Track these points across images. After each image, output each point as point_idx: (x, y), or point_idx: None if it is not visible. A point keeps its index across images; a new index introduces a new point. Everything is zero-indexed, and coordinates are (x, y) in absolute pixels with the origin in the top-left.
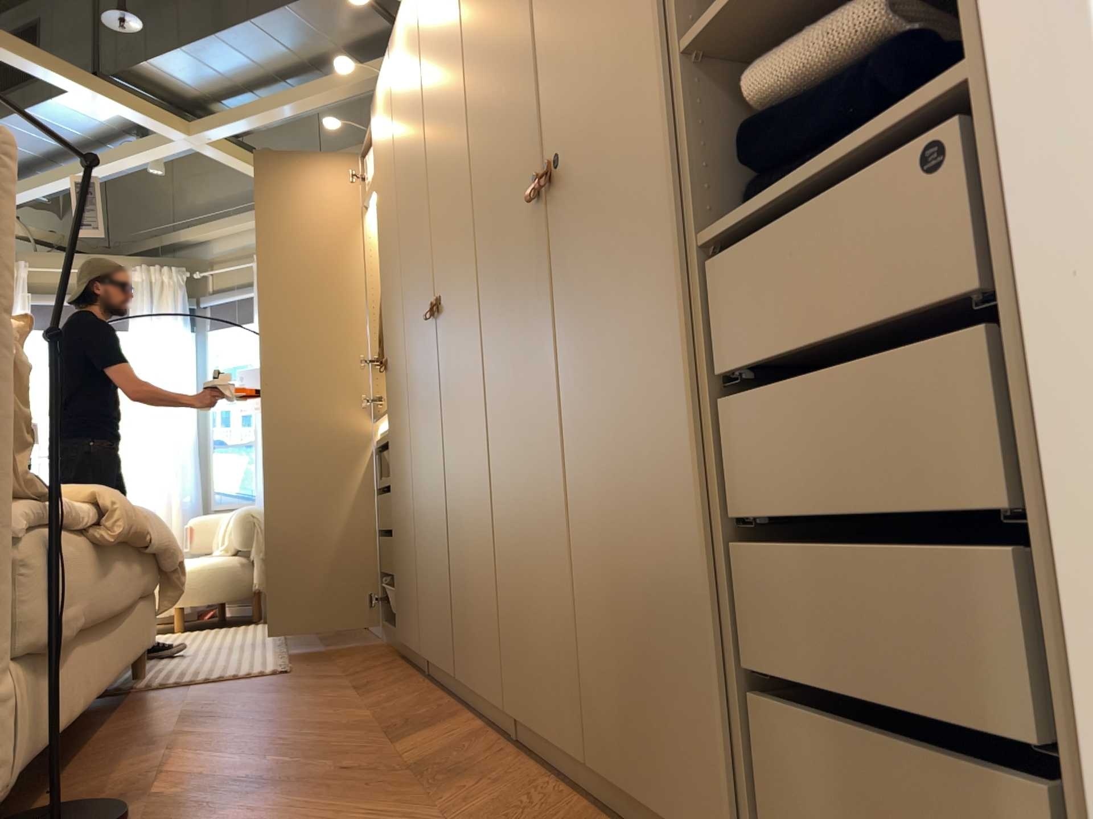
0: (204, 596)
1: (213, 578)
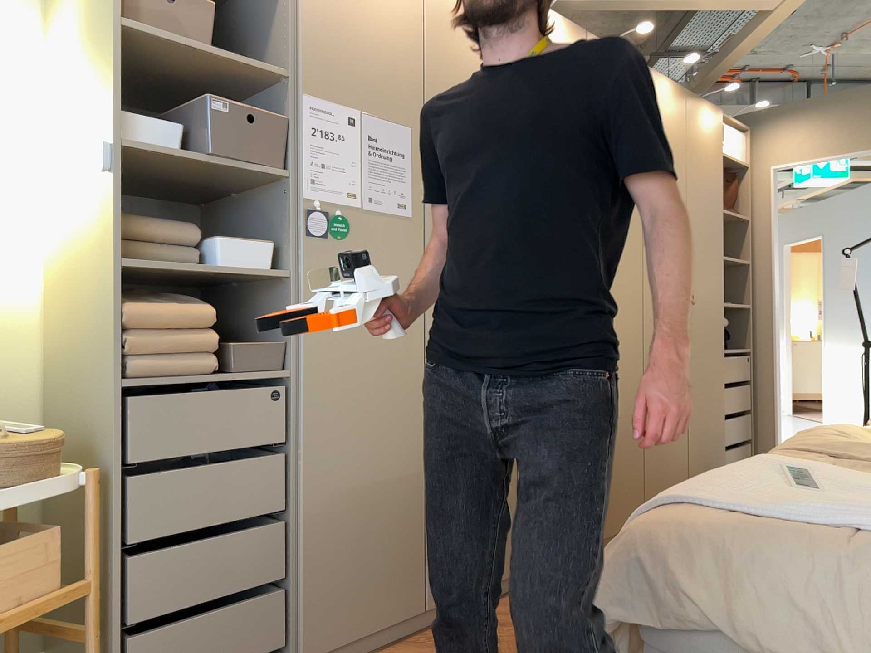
0: None
1: None
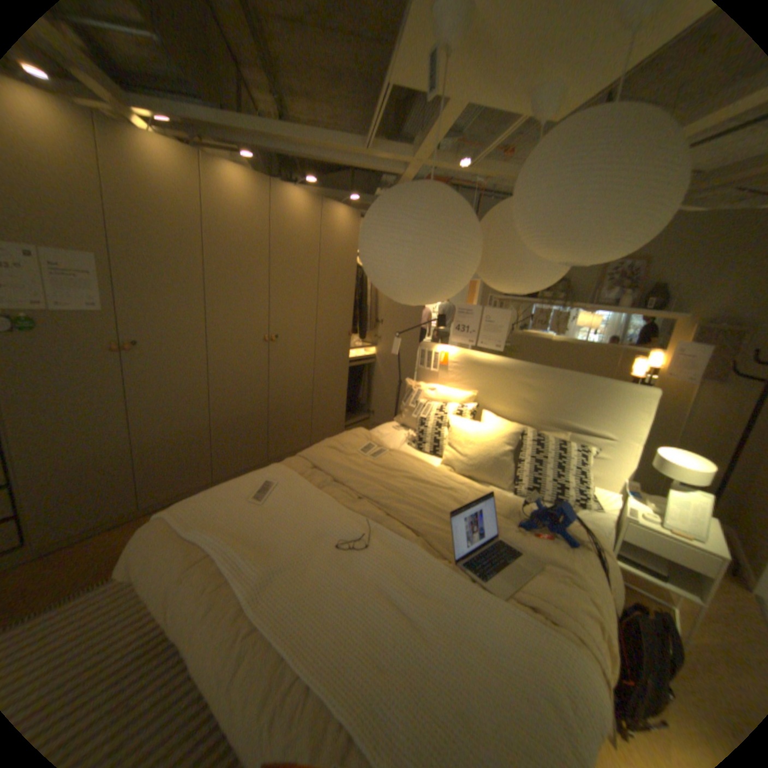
0: None
1: None
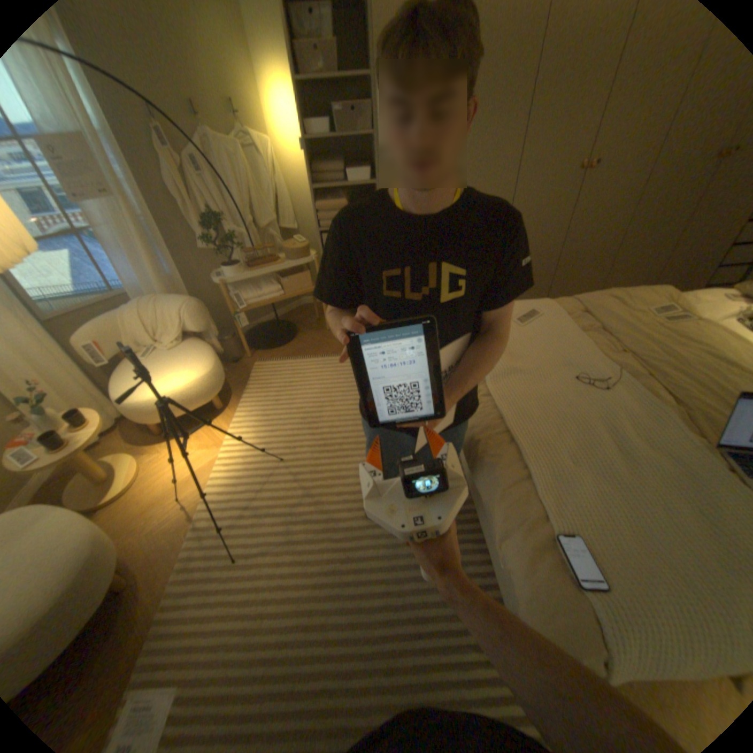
0: (223, 381)
1: (220, 366)
